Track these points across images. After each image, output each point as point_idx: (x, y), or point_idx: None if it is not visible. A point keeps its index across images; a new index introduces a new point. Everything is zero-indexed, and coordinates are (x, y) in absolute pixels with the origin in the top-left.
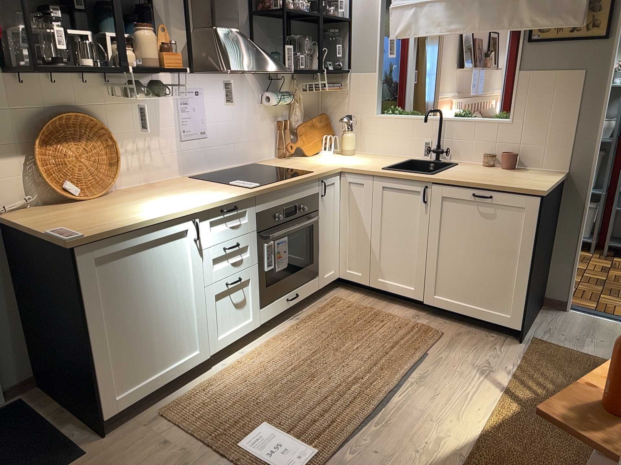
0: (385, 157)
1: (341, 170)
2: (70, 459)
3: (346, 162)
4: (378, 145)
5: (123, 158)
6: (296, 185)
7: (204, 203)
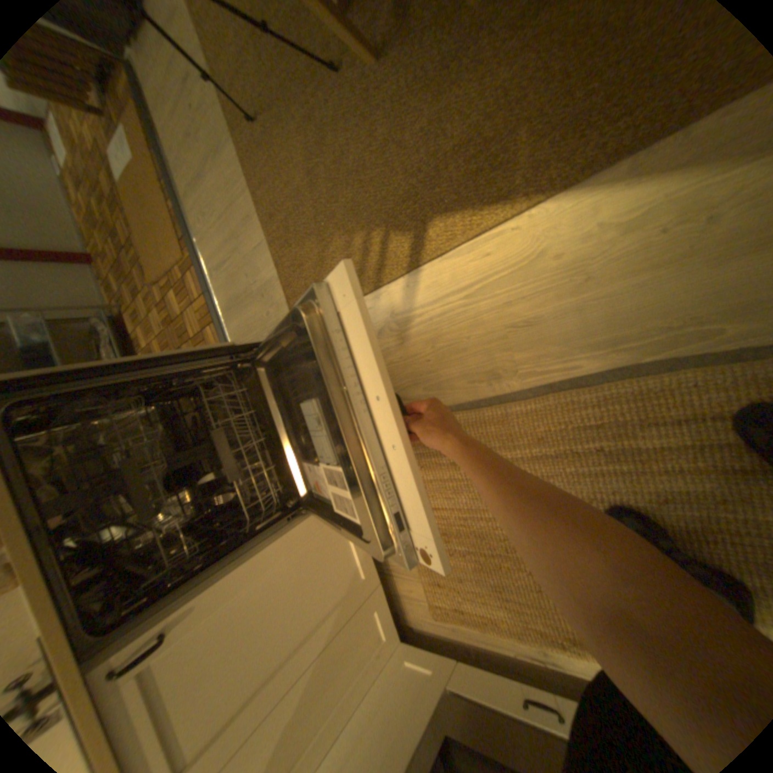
0: None
1: None
2: None
3: None
4: None
5: None
6: None
7: None
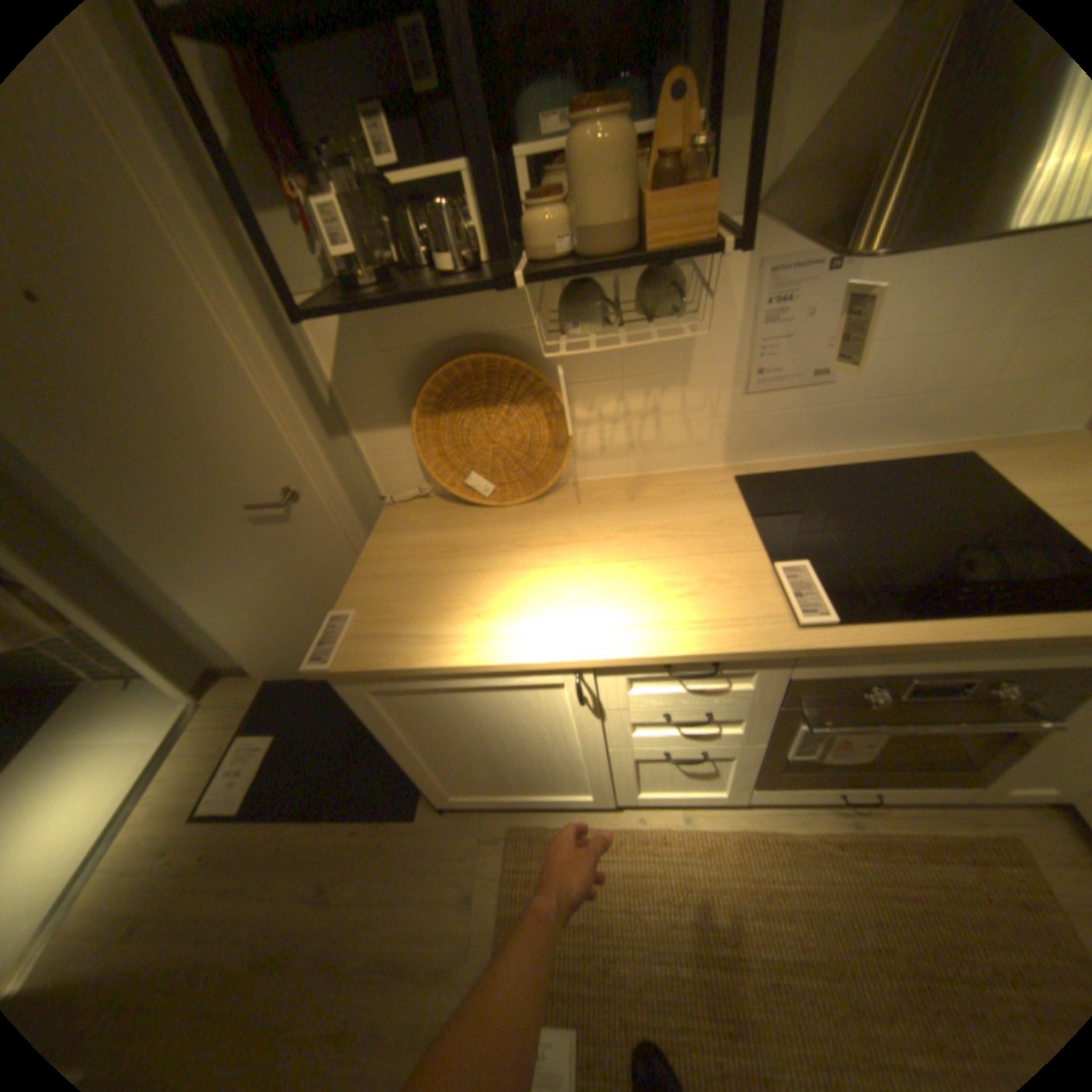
0: None
1: None
2: (399, 813)
3: None
4: None
5: (593, 426)
6: (1000, 644)
7: (617, 645)
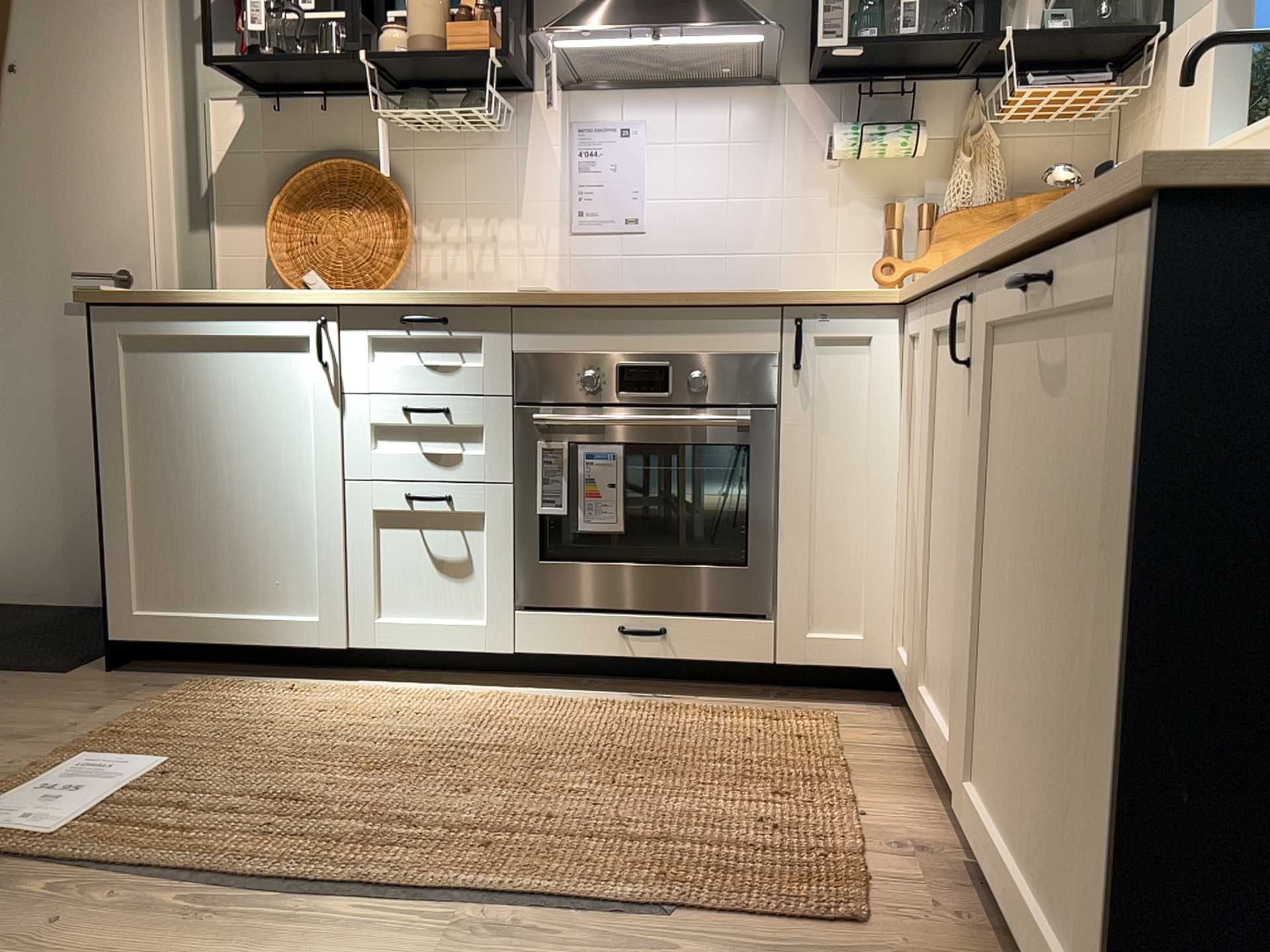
0: None
1: (892, 302)
2: (48, 670)
3: None
4: None
5: (434, 250)
6: (666, 309)
7: (360, 292)
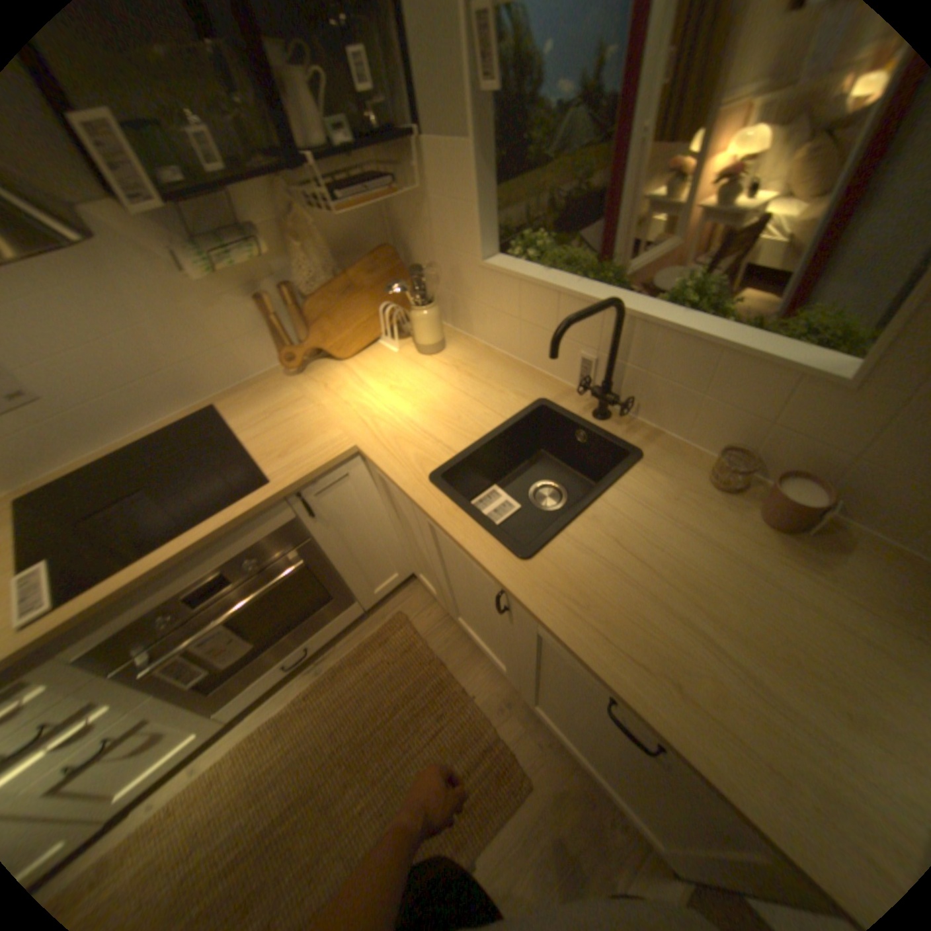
0: (499, 366)
1: (353, 452)
2: None
3: (390, 406)
4: (491, 330)
5: None
6: (191, 551)
7: None
